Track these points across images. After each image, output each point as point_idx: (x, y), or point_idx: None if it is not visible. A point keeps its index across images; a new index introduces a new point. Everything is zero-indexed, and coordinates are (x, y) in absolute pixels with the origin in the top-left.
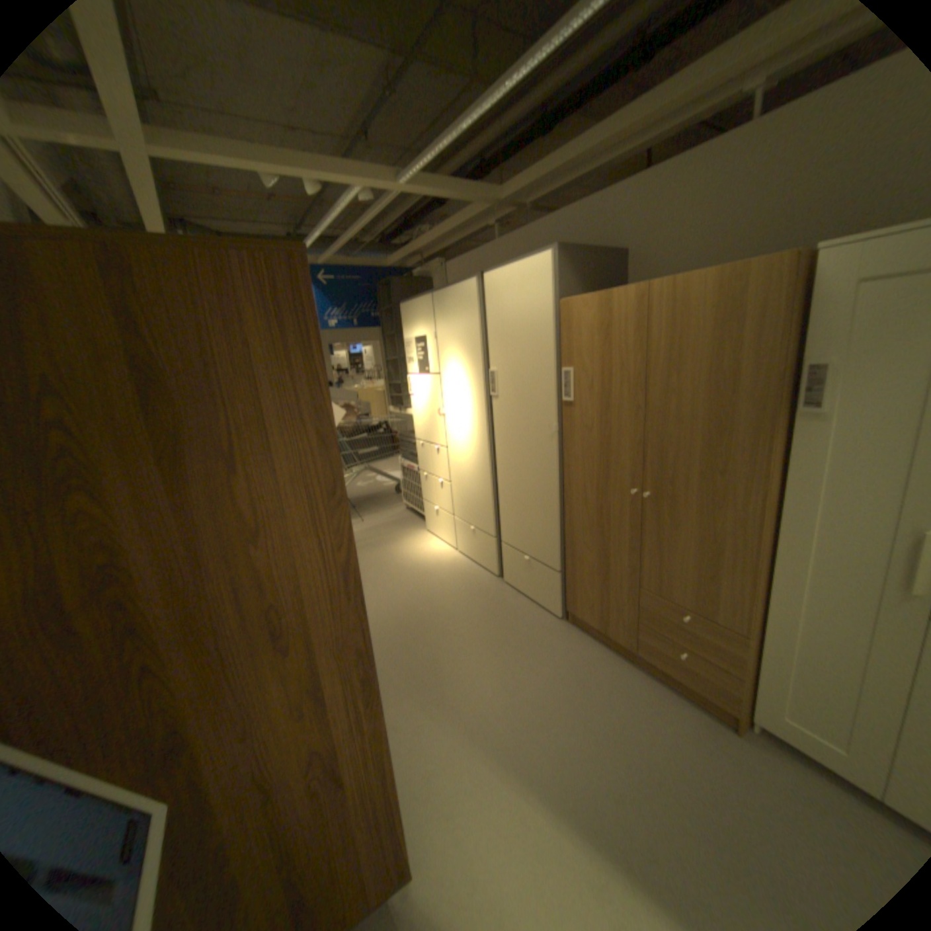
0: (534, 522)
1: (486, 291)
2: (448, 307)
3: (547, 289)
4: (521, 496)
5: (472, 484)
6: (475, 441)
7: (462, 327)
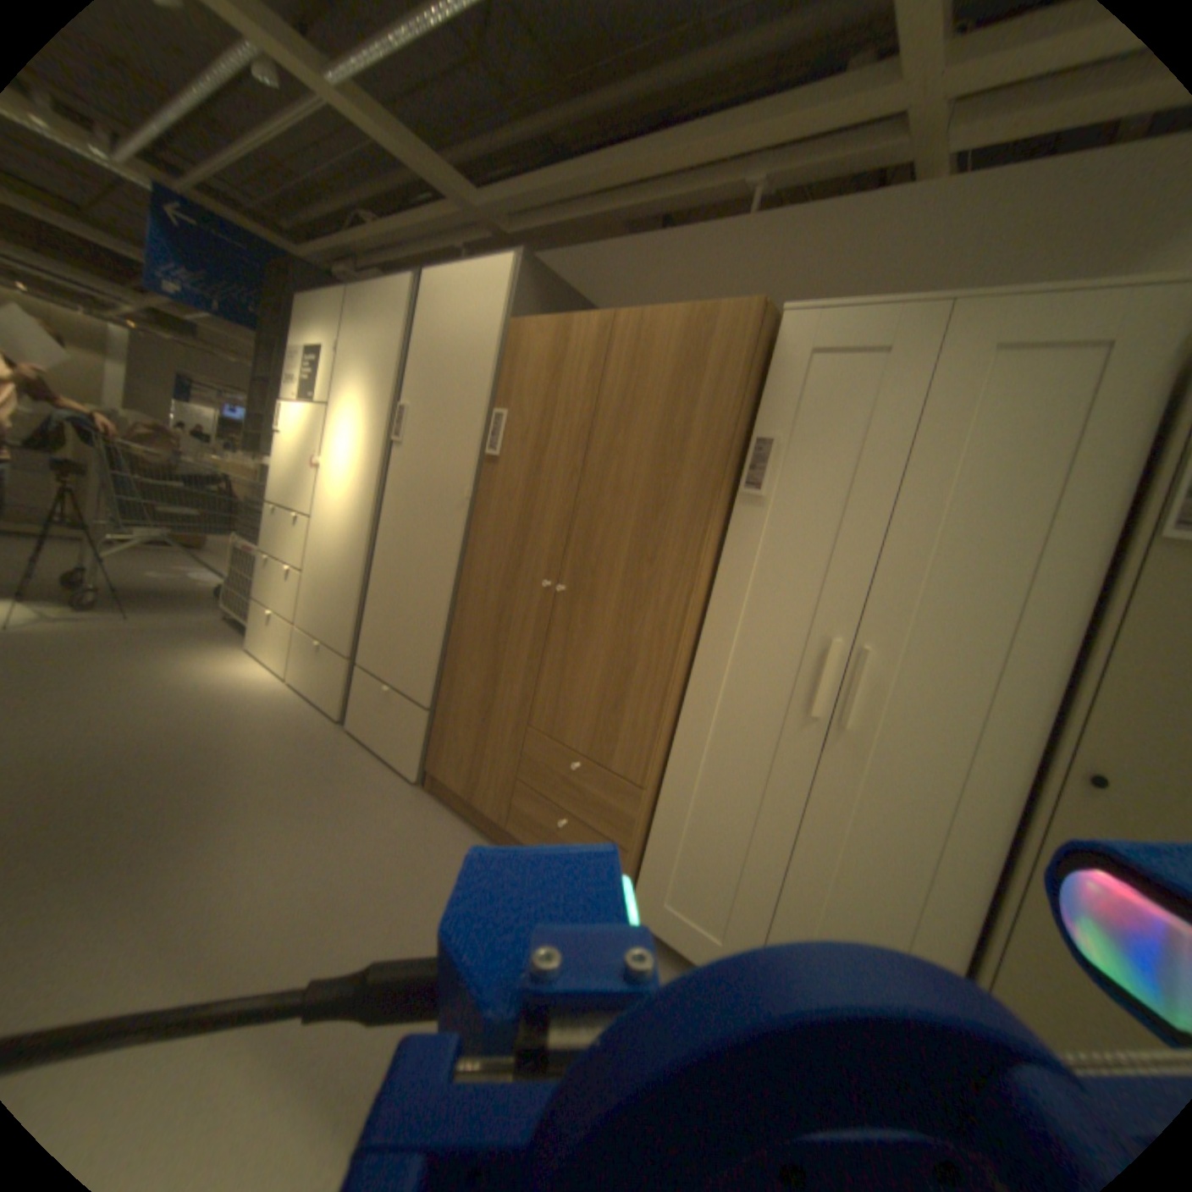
0: (403, 634)
1: (418, 298)
2: (359, 308)
3: (493, 303)
4: (395, 594)
5: (328, 575)
6: (349, 508)
7: (371, 339)
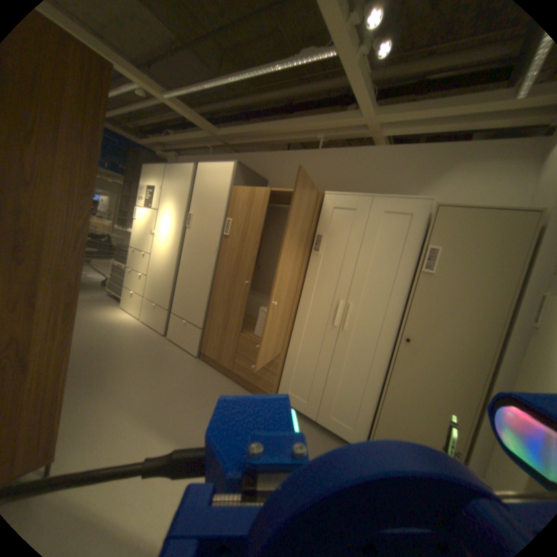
0: (191, 301)
1: (195, 173)
2: (171, 174)
3: (225, 180)
4: (187, 285)
5: (159, 278)
6: (167, 252)
7: (176, 187)
